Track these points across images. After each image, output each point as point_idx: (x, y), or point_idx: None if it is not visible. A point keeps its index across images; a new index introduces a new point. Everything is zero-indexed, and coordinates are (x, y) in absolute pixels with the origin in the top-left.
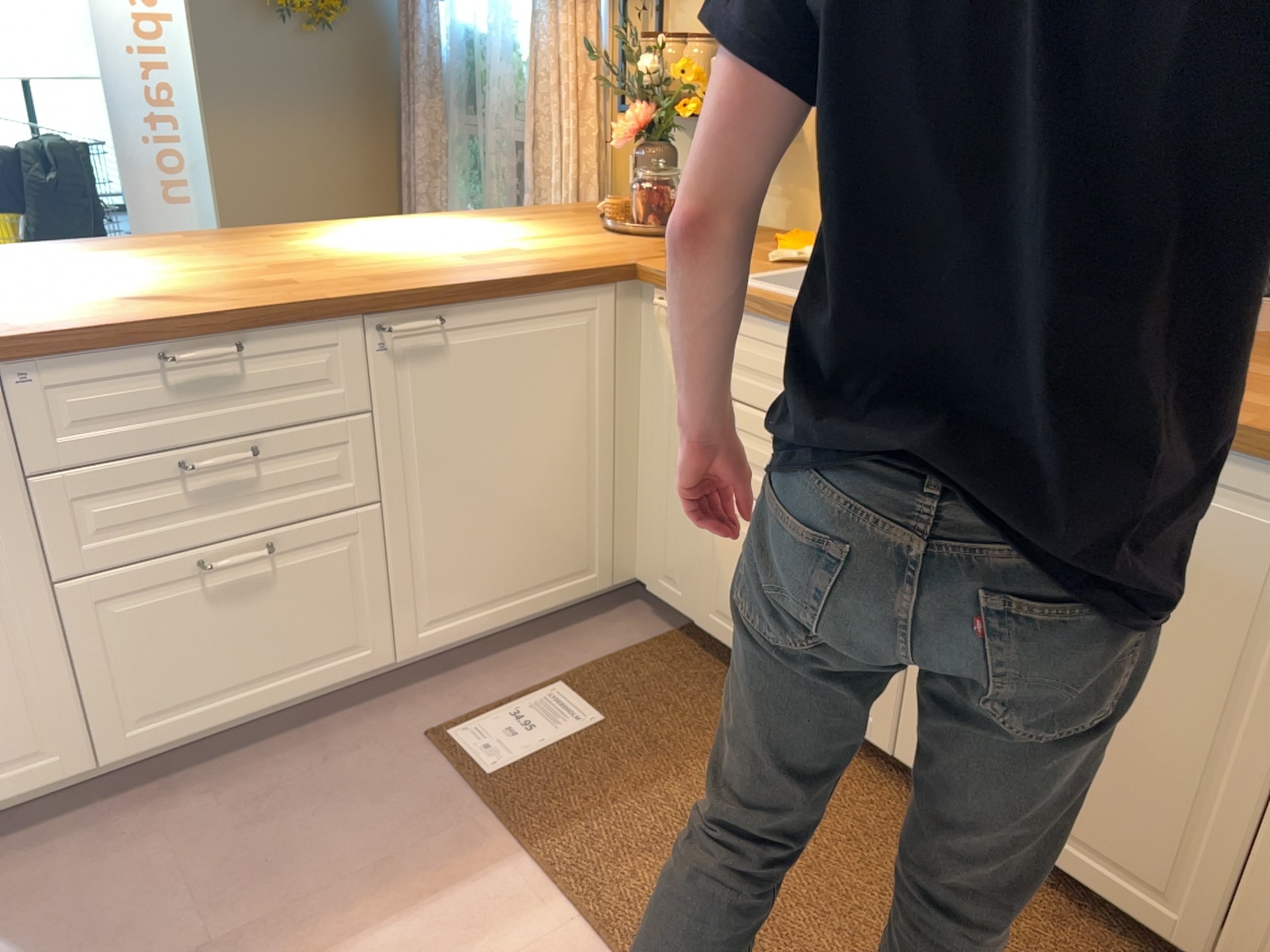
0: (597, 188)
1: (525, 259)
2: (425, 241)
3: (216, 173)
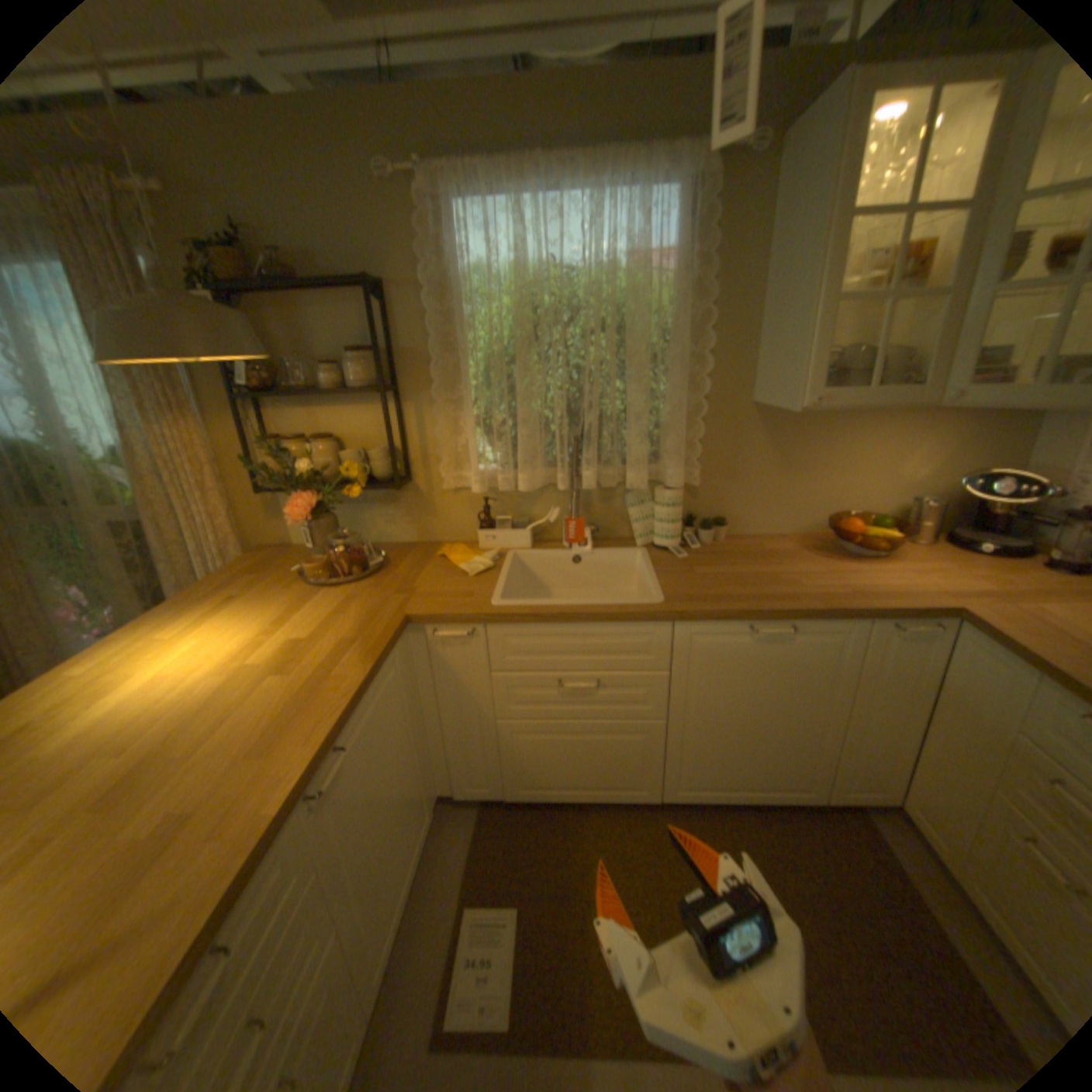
0: (237, 544)
1: (329, 650)
2: (192, 668)
3: None
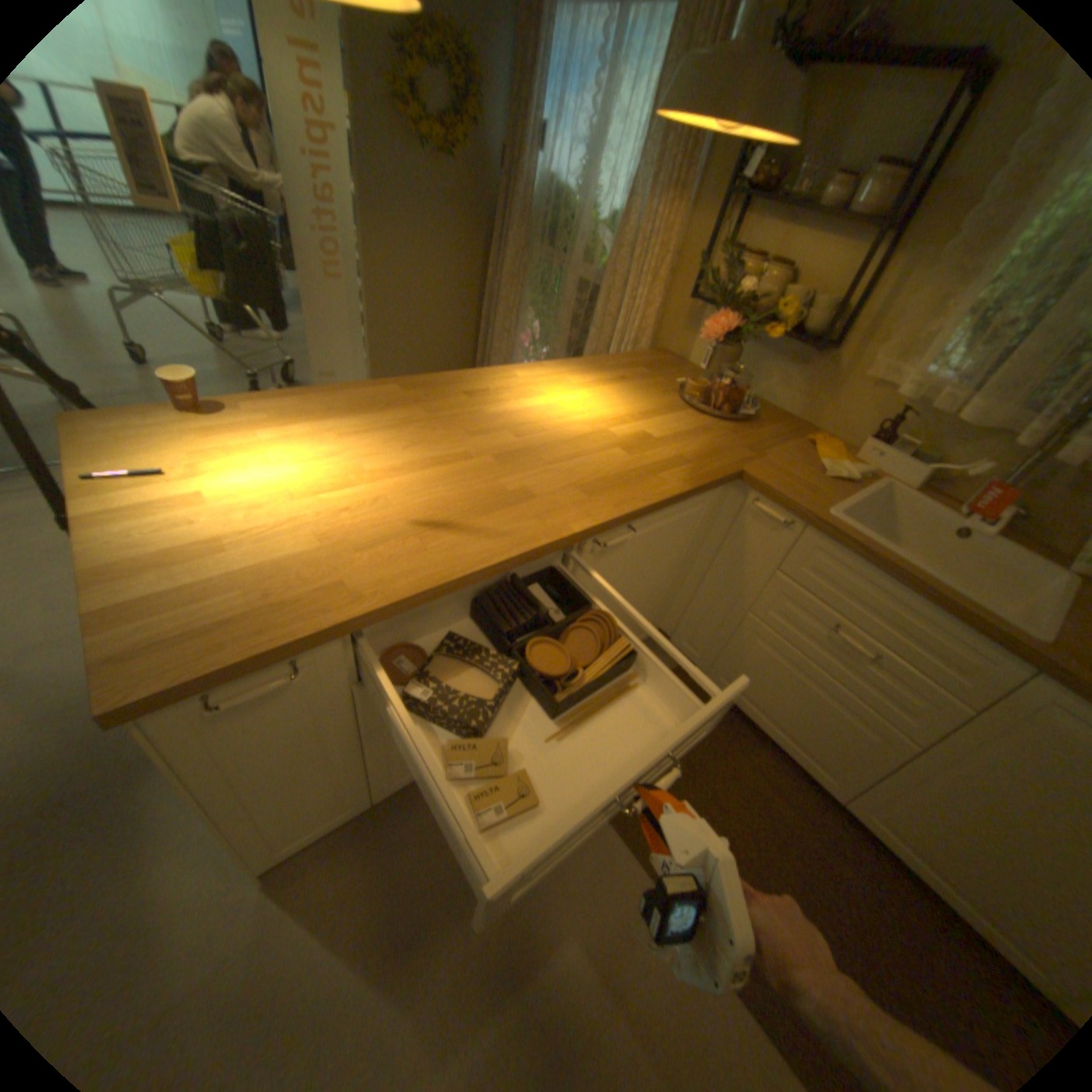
0: (650, 340)
1: (667, 457)
2: (577, 412)
3: (362, 263)
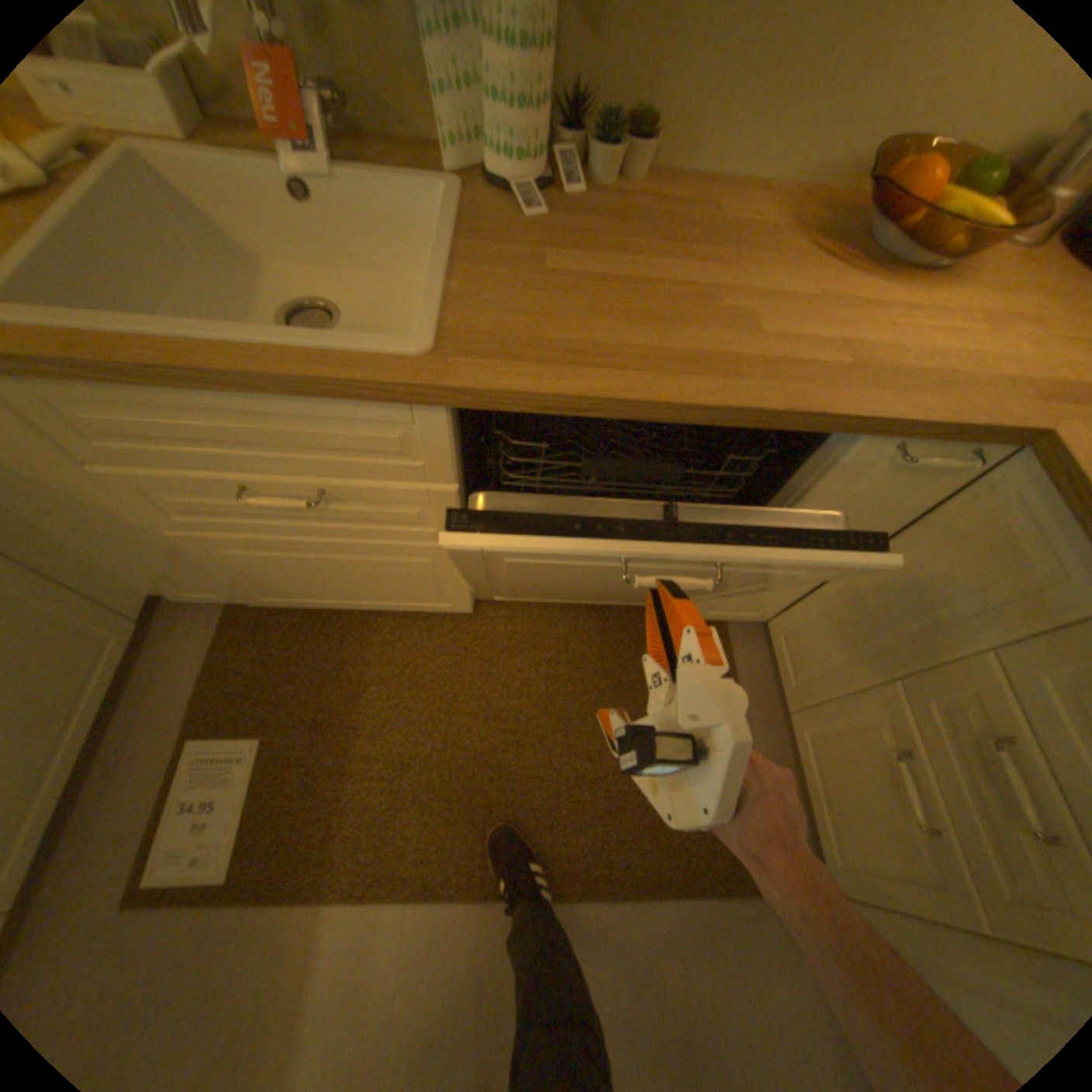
0: None
1: None
2: None
3: None
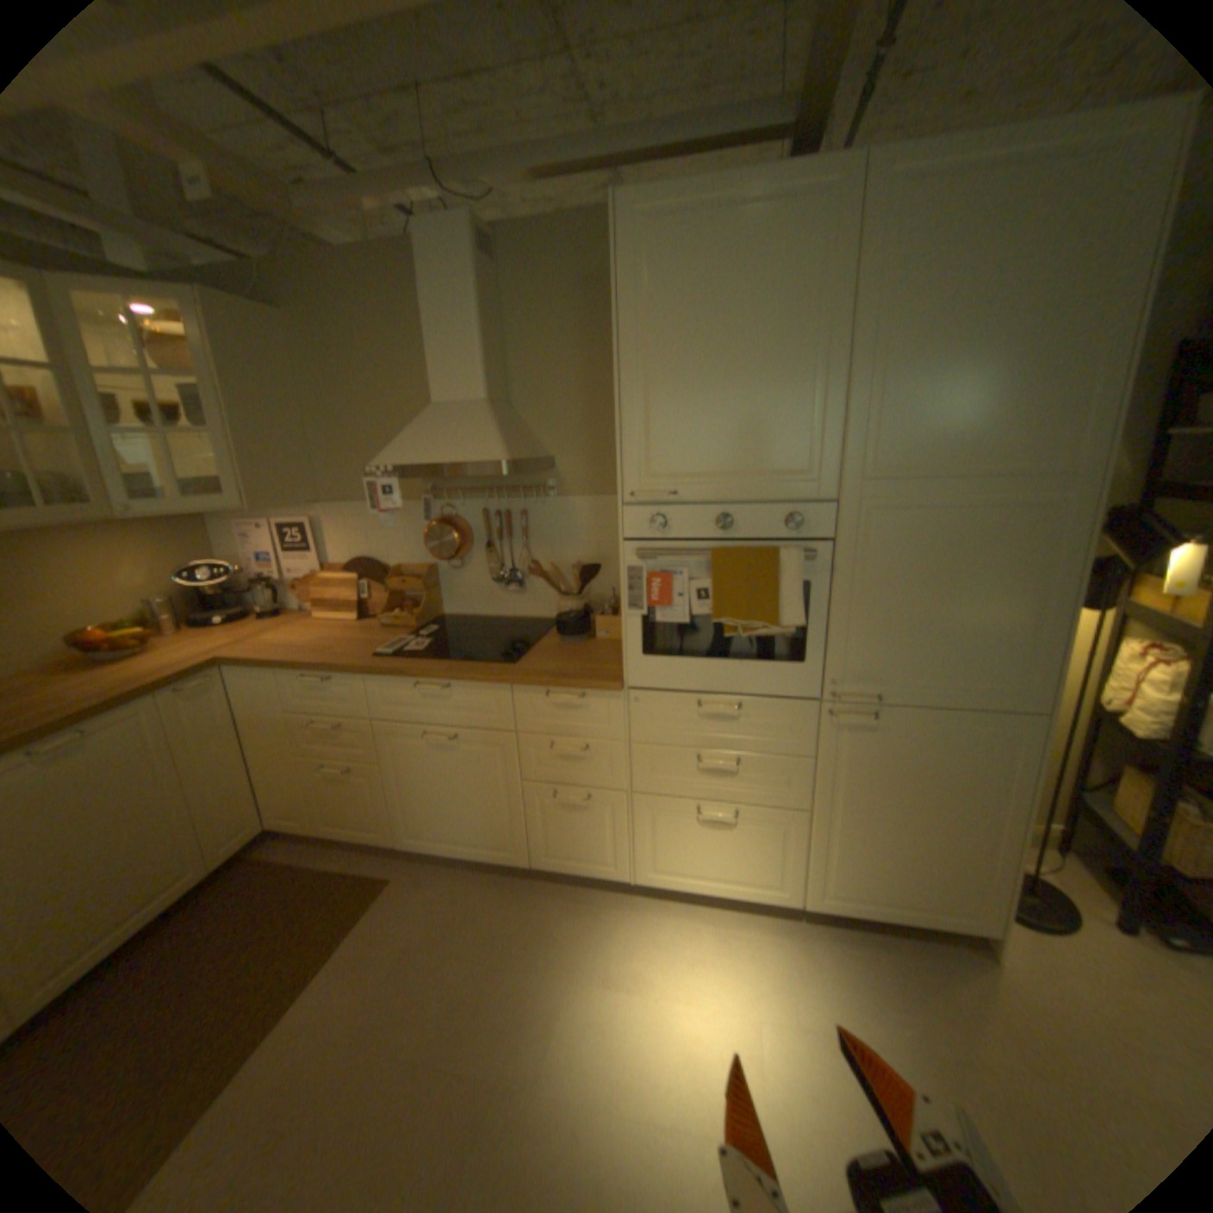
0: None
1: None
2: None
3: None
